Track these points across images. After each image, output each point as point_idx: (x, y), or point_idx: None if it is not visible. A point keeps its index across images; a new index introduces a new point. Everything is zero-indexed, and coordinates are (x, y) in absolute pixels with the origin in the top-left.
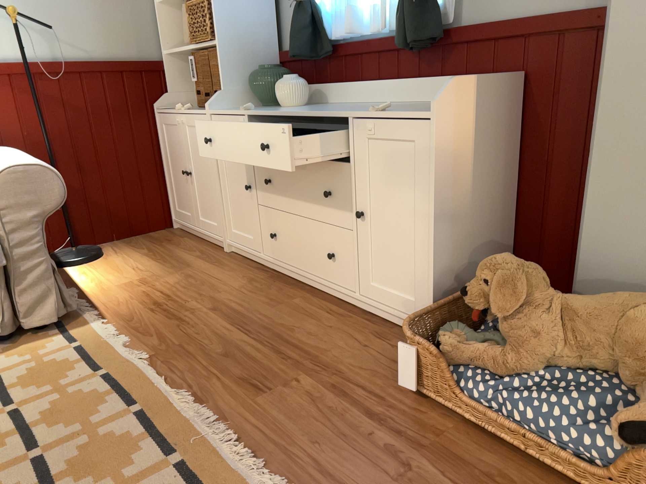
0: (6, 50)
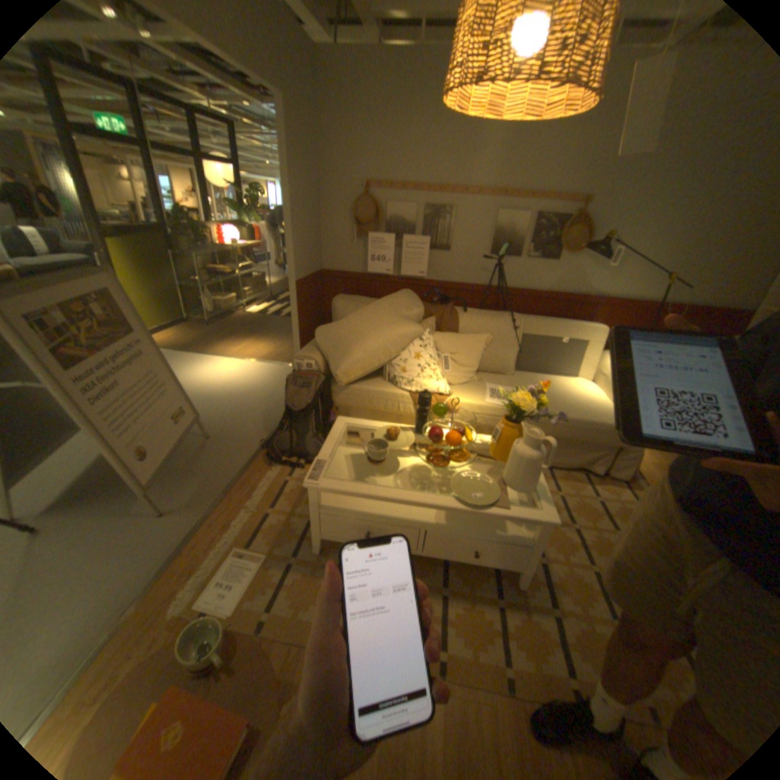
0: (647, 290)
